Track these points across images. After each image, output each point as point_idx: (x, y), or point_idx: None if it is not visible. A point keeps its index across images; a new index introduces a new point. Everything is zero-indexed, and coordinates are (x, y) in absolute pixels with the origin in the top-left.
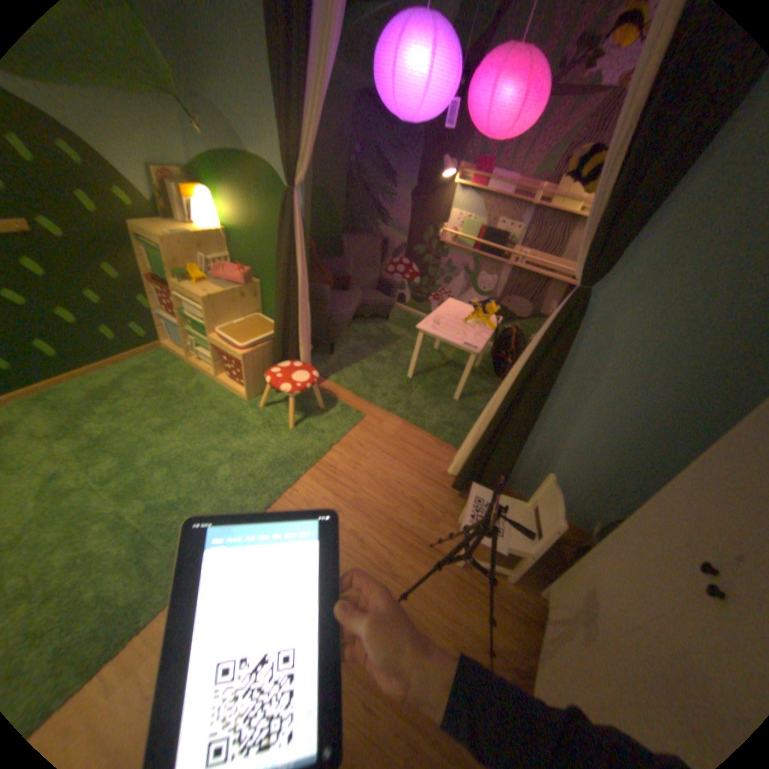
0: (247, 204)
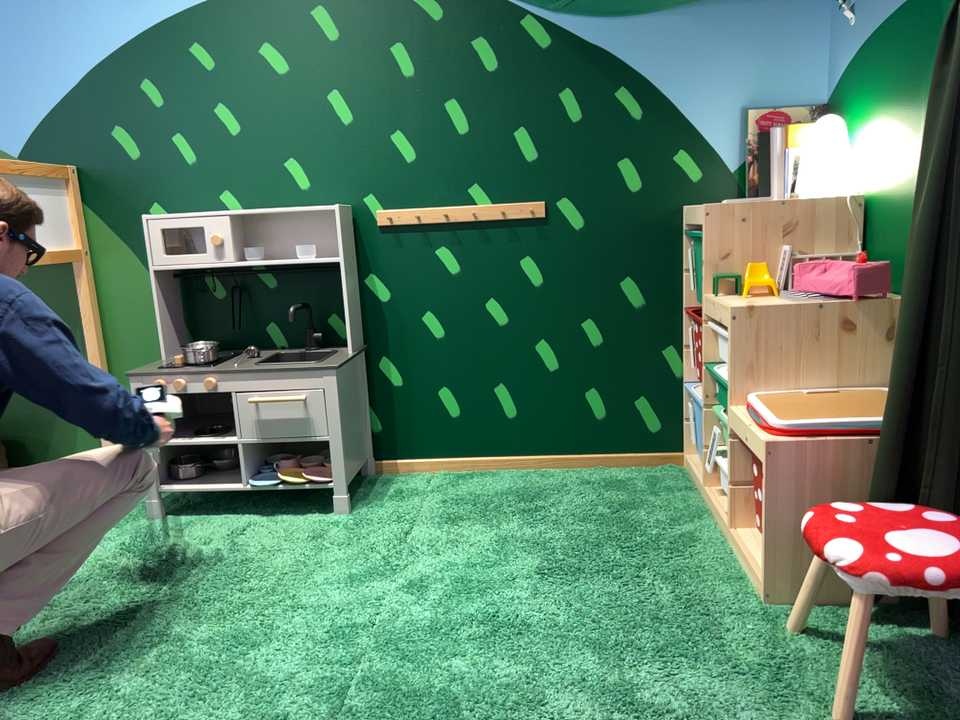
0: (911, 109)
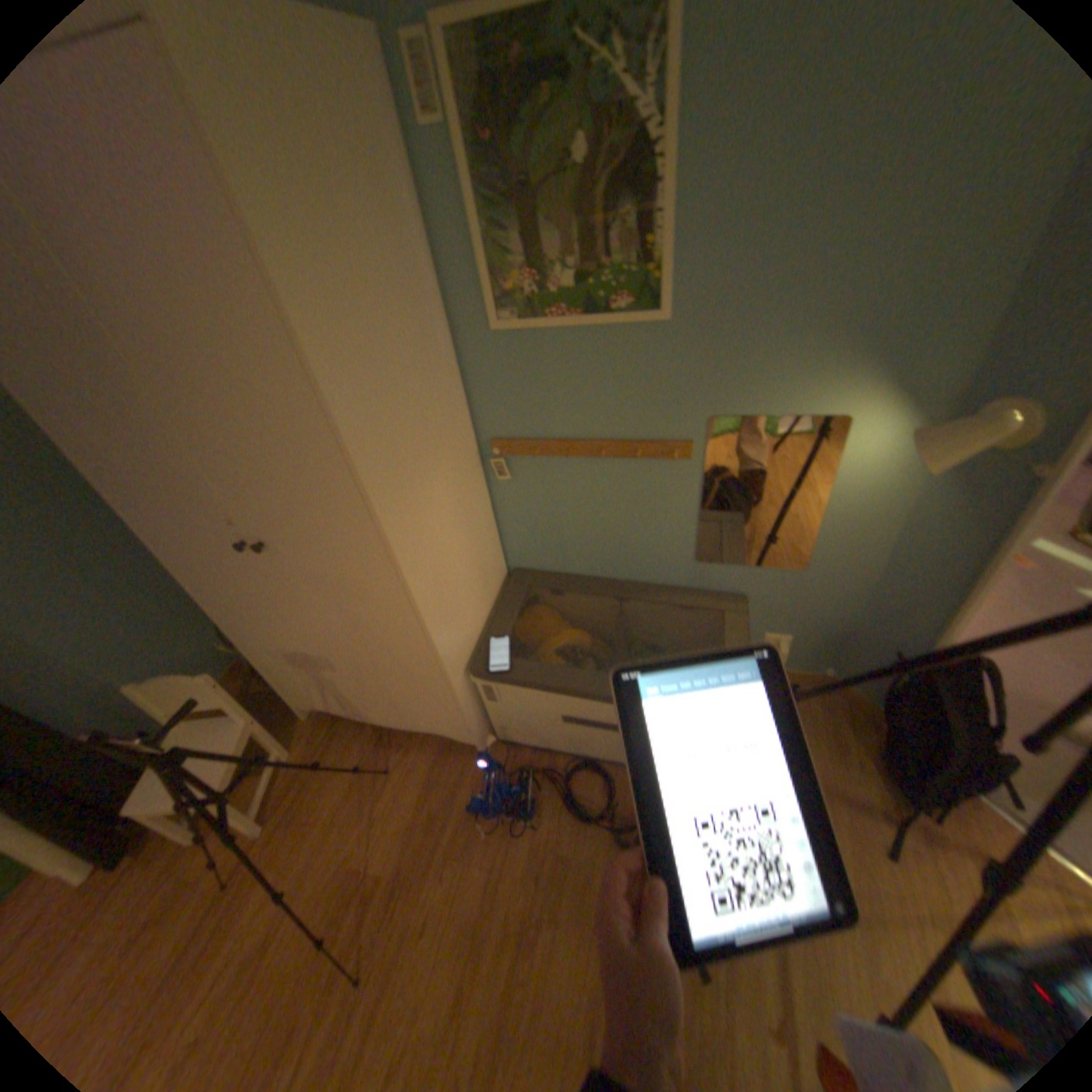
0: None
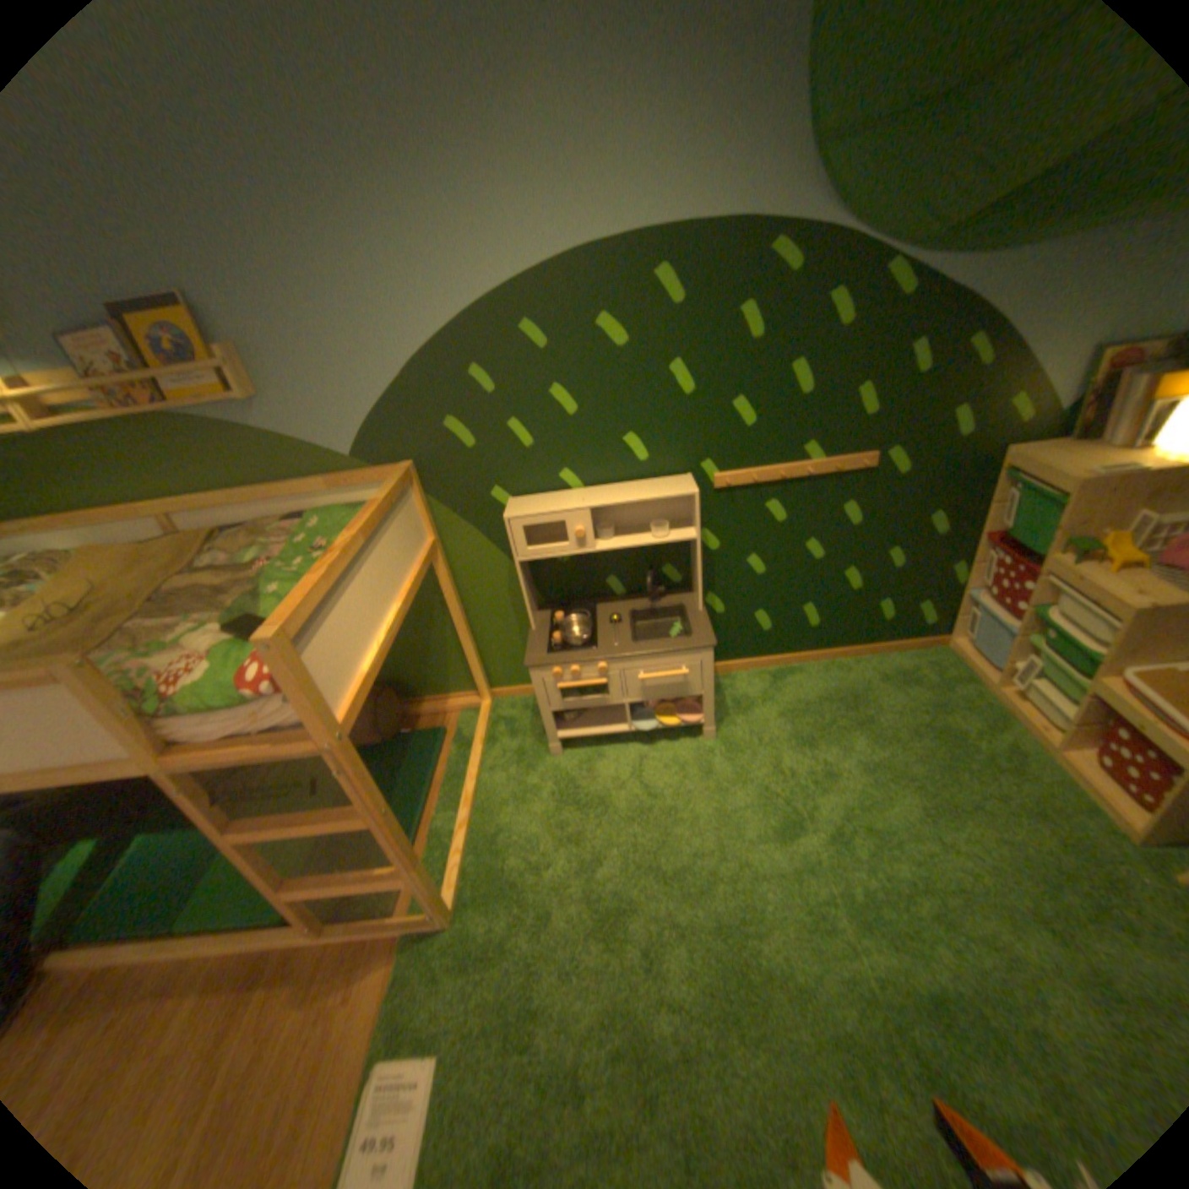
0: None
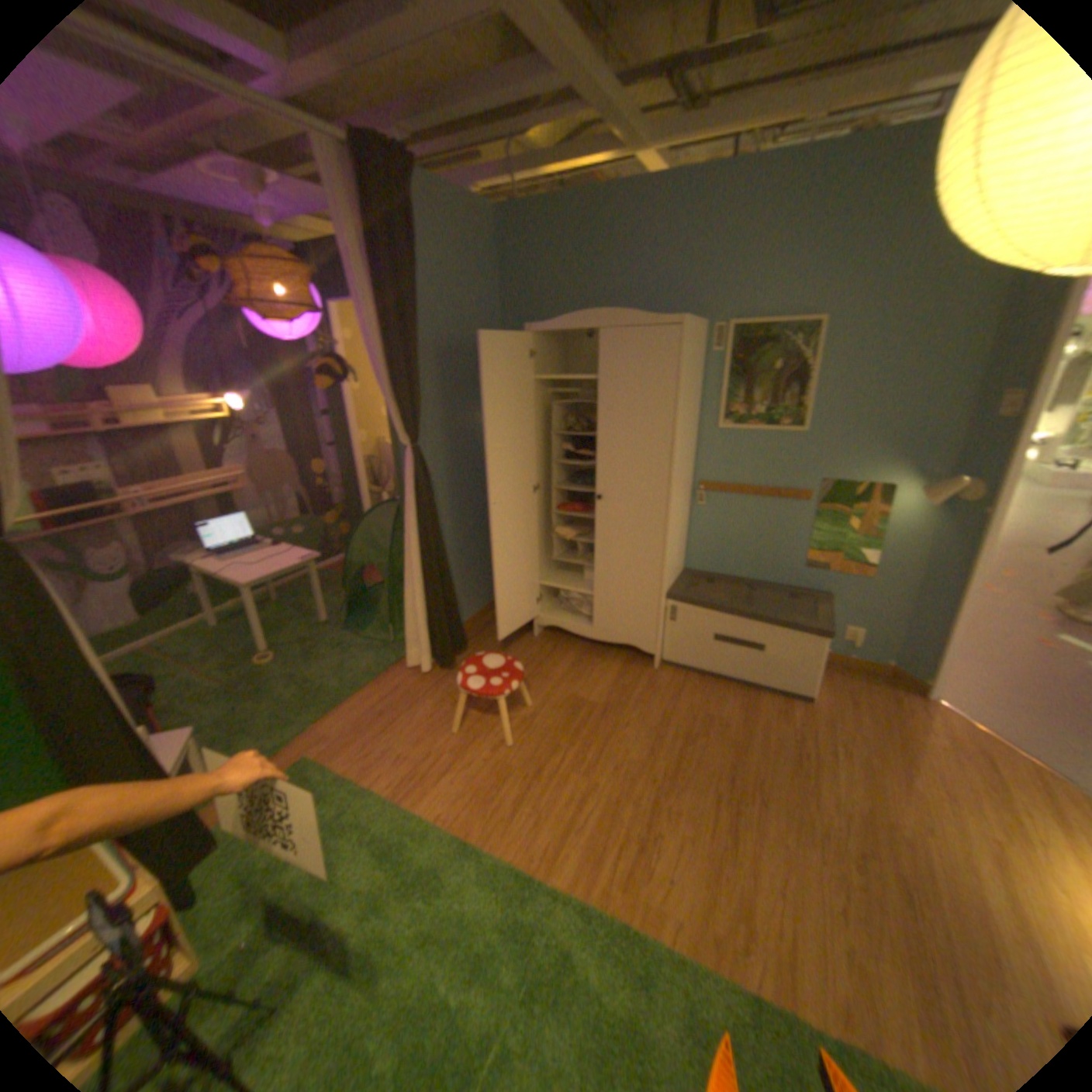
0: None
